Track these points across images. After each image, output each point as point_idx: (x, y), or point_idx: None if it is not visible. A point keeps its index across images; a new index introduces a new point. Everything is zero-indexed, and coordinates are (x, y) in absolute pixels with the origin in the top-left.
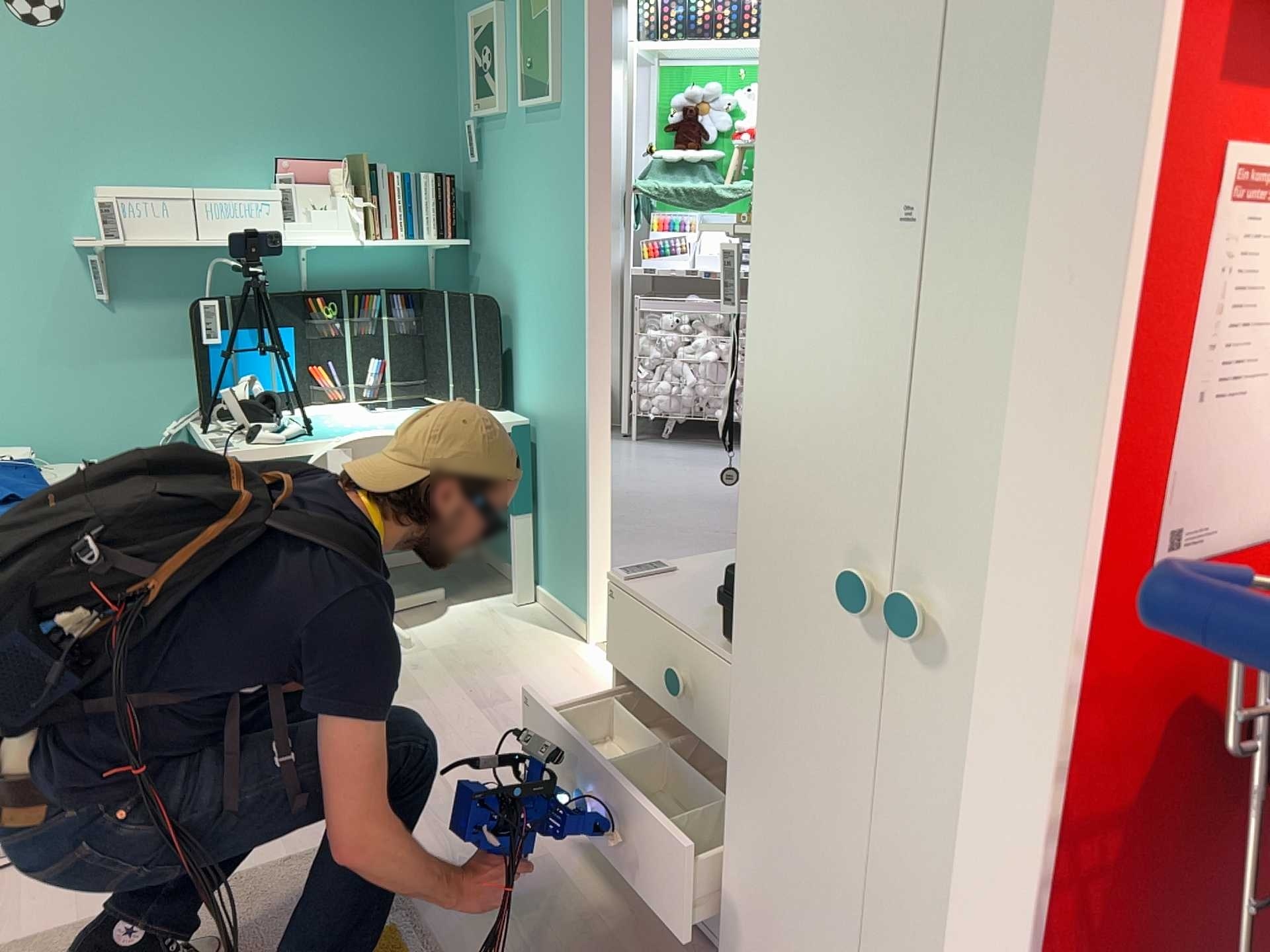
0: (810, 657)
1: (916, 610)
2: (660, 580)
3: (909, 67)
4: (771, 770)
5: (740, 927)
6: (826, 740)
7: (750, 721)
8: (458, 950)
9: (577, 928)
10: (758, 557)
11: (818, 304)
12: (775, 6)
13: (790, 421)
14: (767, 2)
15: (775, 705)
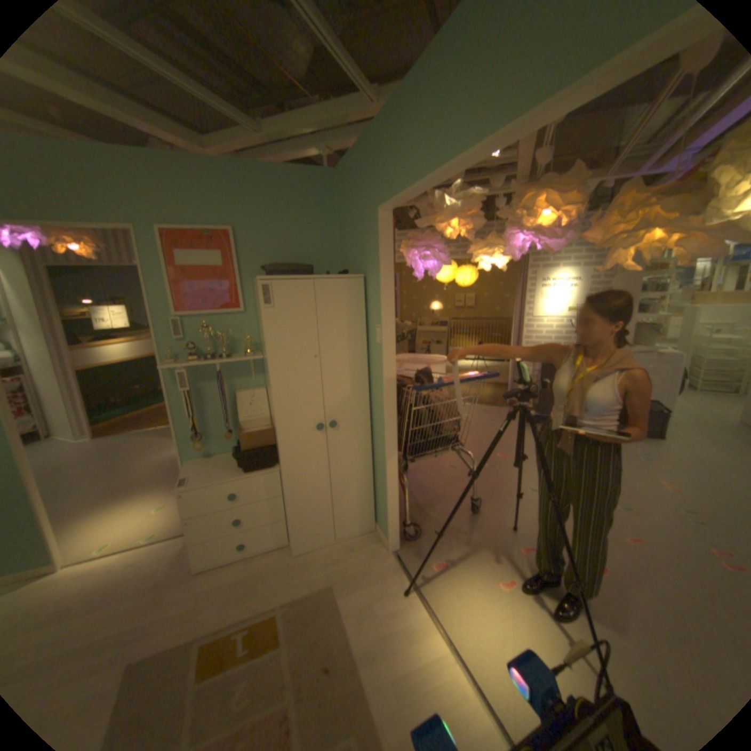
0: (305, 448)
1: (334, 423)
2: (193, 482)
3: (310, 334)
4: (298, 480)
5: (294, 523)
6: (313, 461)
7: (289, 474)
8: (222, 623)
9: (234, 587)
10: (285, 437)
11: (294, 379)
12: (262, 319)
13: (290, 404)
14: (264, 320)
15: (296, 465)
